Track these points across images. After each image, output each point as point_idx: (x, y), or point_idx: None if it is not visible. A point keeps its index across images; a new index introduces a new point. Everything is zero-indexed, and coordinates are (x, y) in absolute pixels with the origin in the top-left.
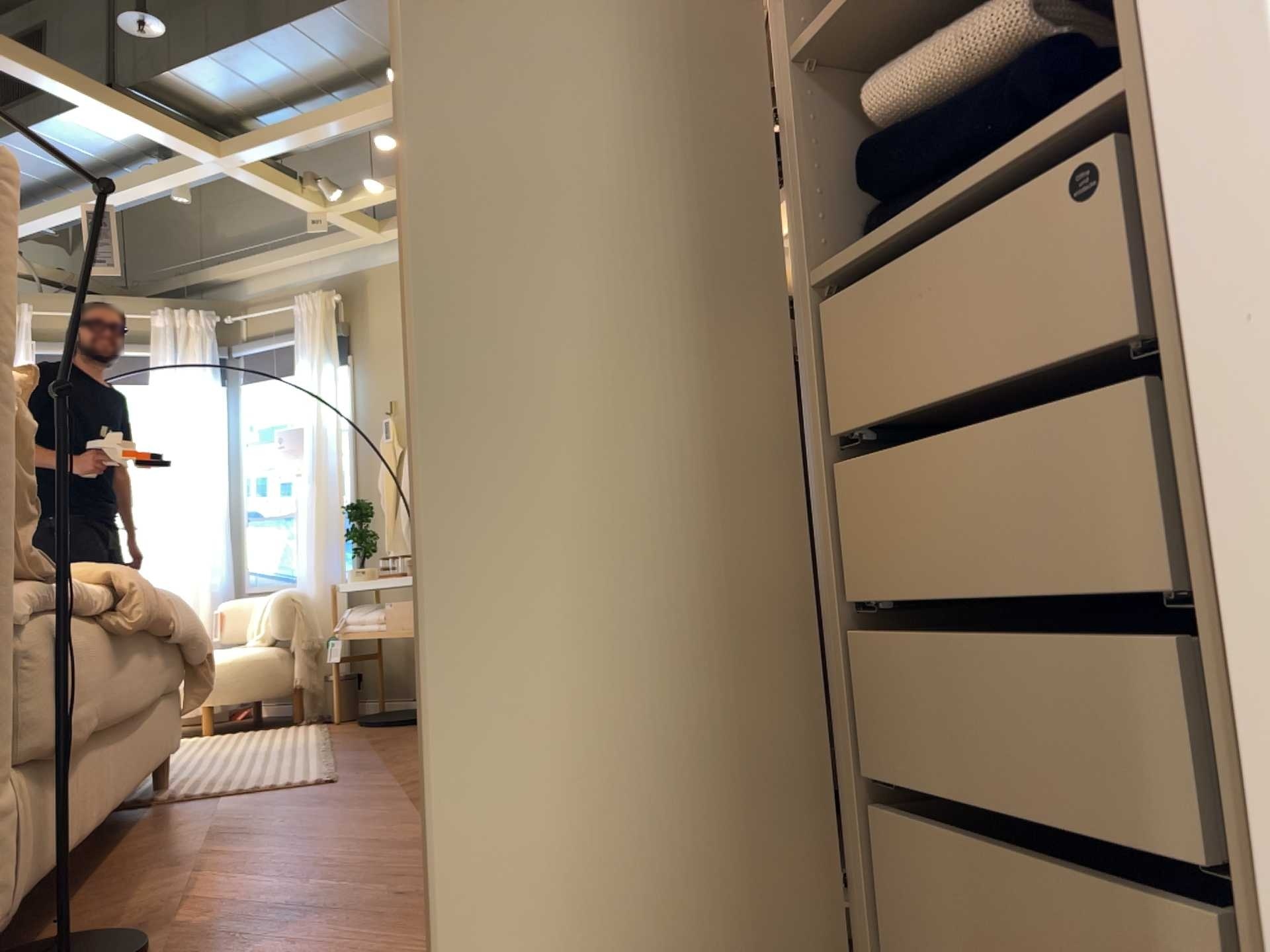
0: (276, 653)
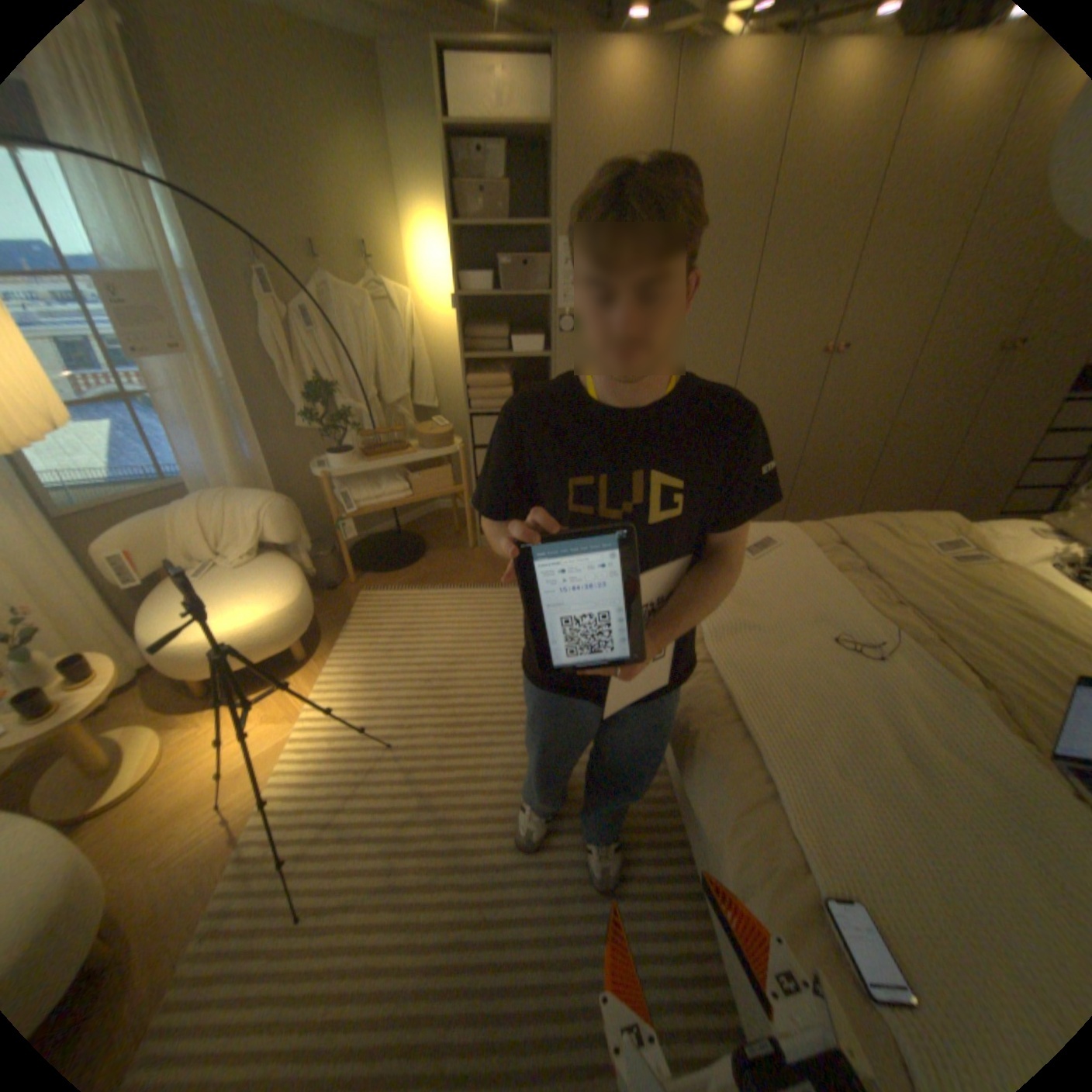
0: (295, 565)
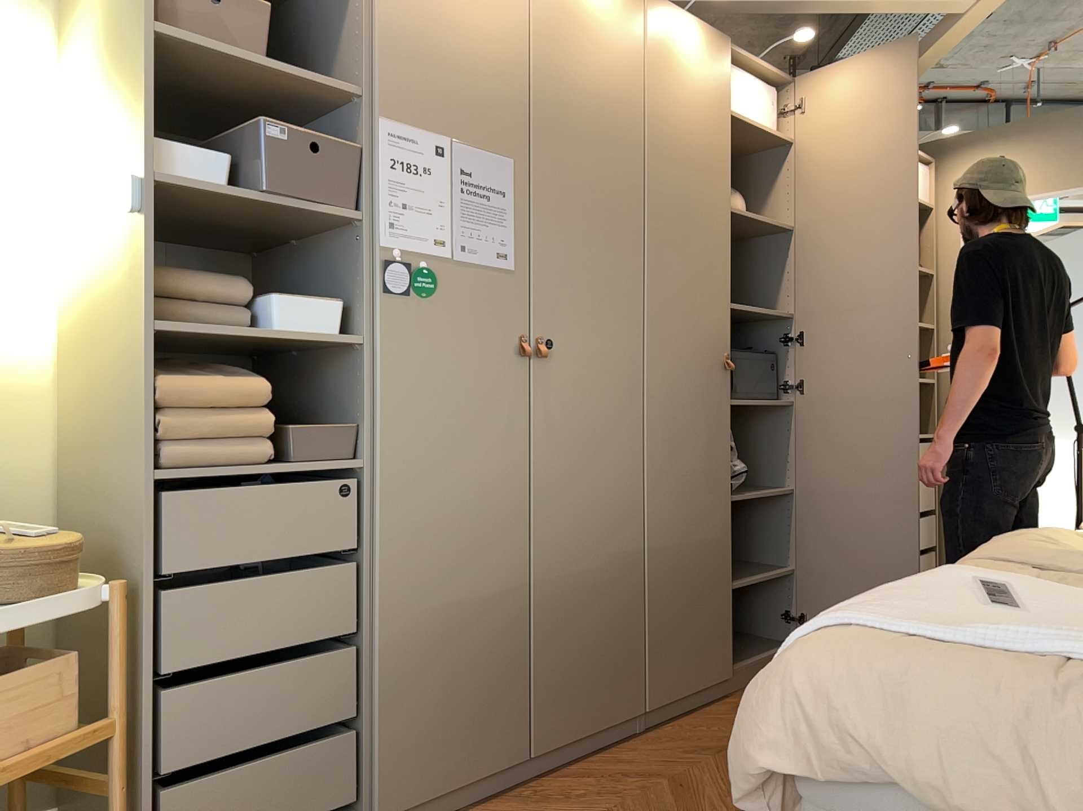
0: None
